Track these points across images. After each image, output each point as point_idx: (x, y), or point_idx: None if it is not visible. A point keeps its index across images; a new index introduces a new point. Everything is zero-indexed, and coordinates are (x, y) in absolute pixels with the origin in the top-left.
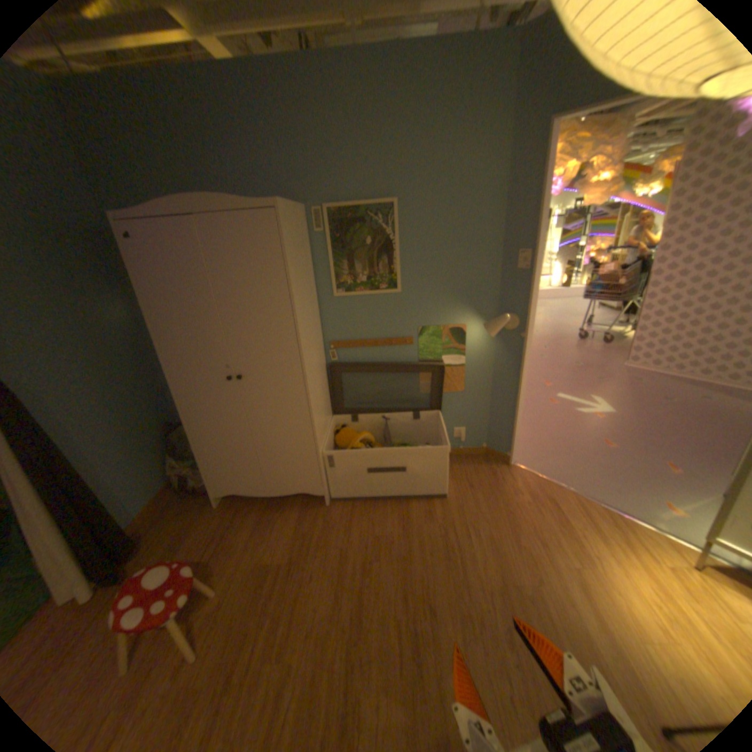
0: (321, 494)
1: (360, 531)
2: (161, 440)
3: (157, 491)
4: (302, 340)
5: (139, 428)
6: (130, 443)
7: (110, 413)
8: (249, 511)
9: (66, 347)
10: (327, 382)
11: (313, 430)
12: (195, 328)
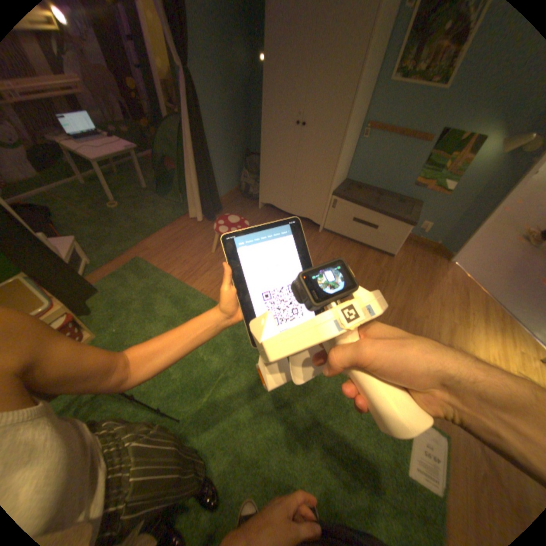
0: (318, 223)
1: (333, 251)
2: (241, 159)
3: (233, 188)
4: (355, 106)
5: (234, 145)
6: (229, 152)
7: (225, 128)
8: (276, 217)
9: (216, 72)
10: (352, 152)
11: (333, 179)
12: (290, 77)
